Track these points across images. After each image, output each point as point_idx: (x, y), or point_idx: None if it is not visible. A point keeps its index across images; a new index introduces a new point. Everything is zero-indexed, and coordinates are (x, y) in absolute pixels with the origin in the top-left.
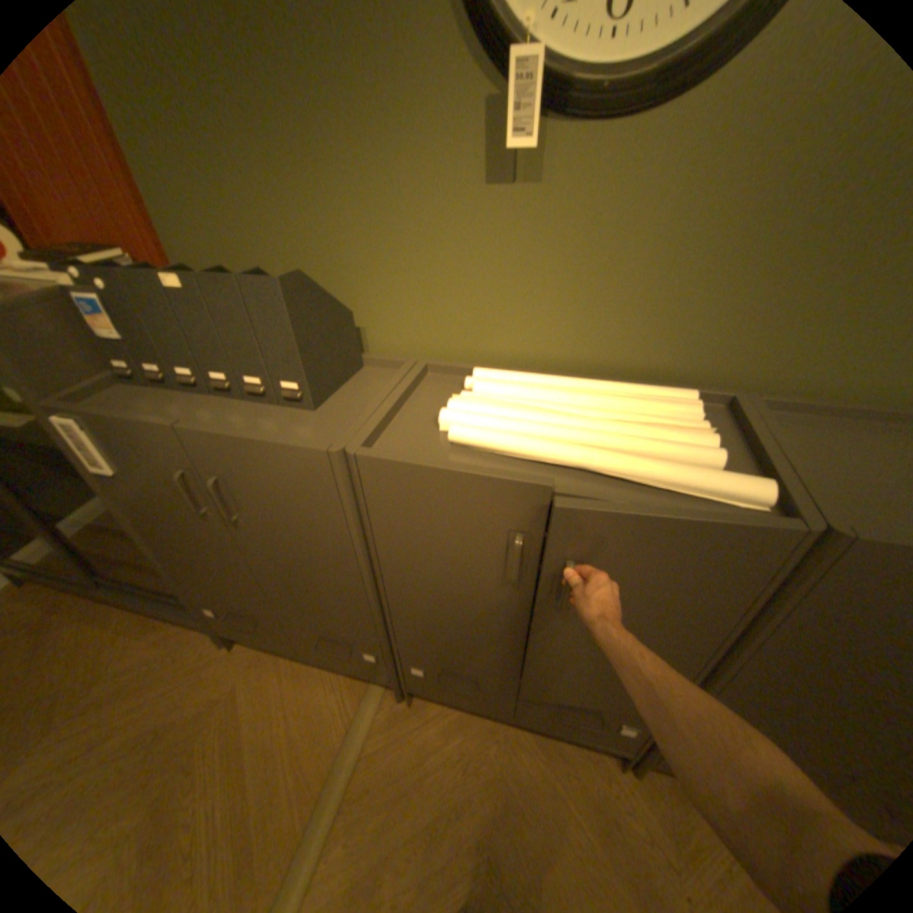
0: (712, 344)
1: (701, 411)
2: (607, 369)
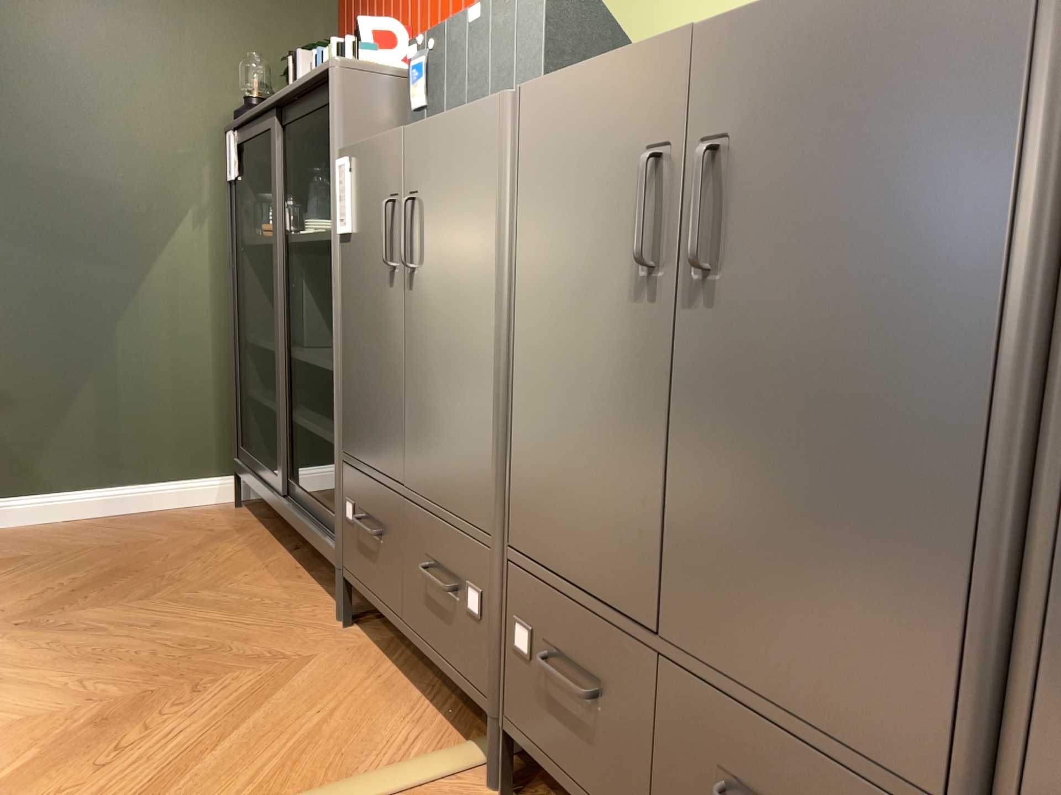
0: None
1: None
2: None
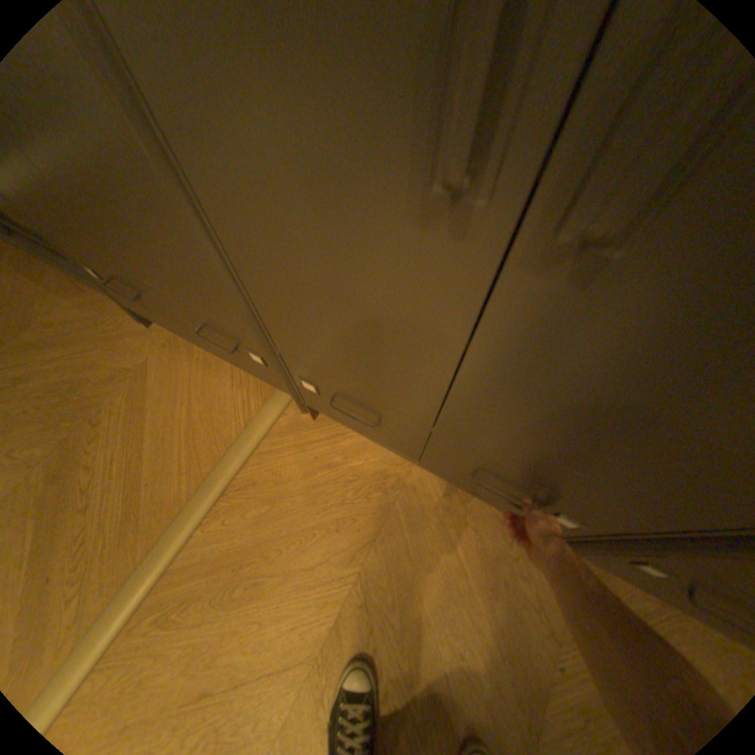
0: None
1: None
2: None
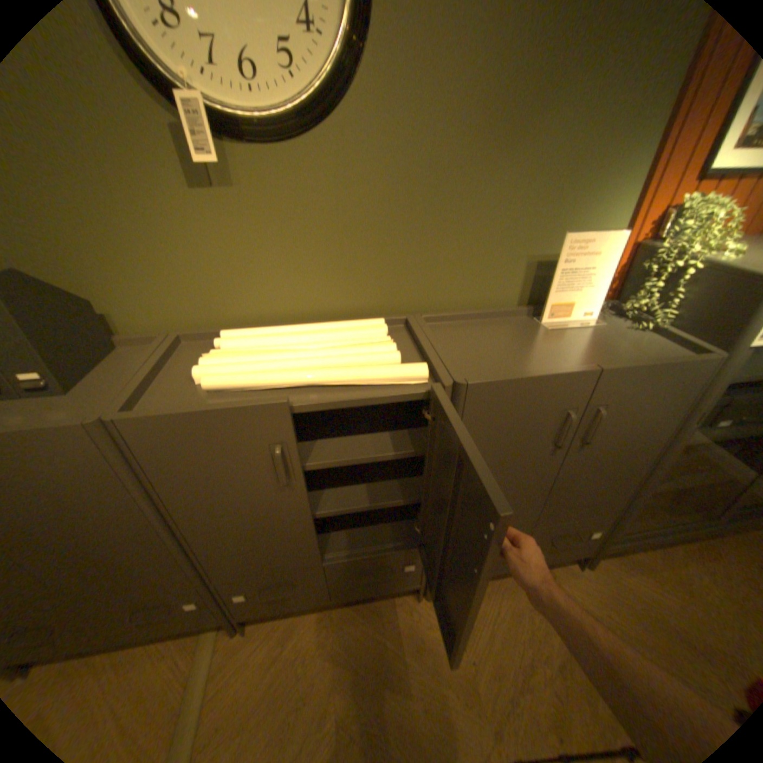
0: (384, 287)
1: (384, 331)
2: (325, 315)
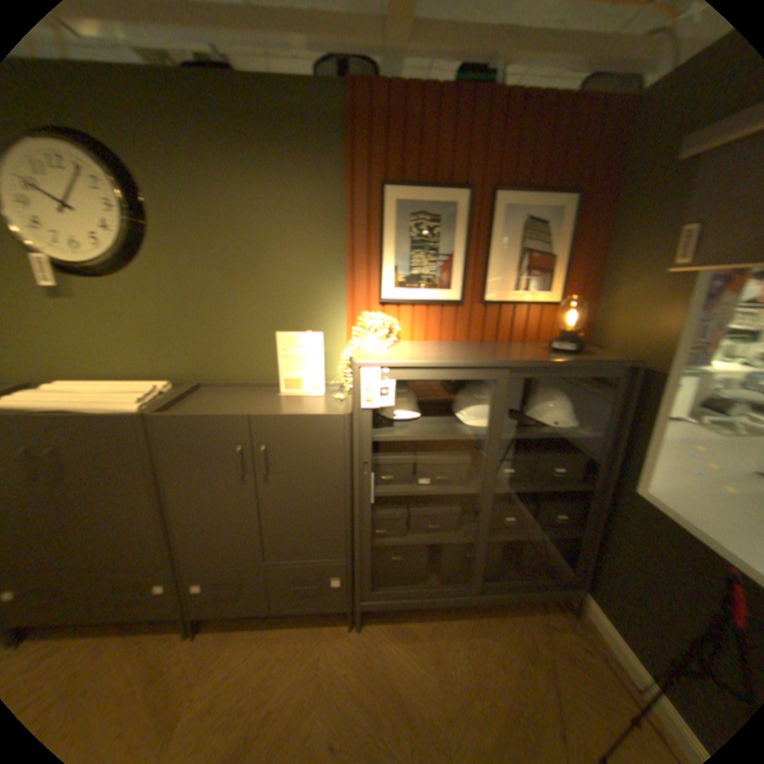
0: (174, 363)
1: (147, 388)
2: (134, 379)
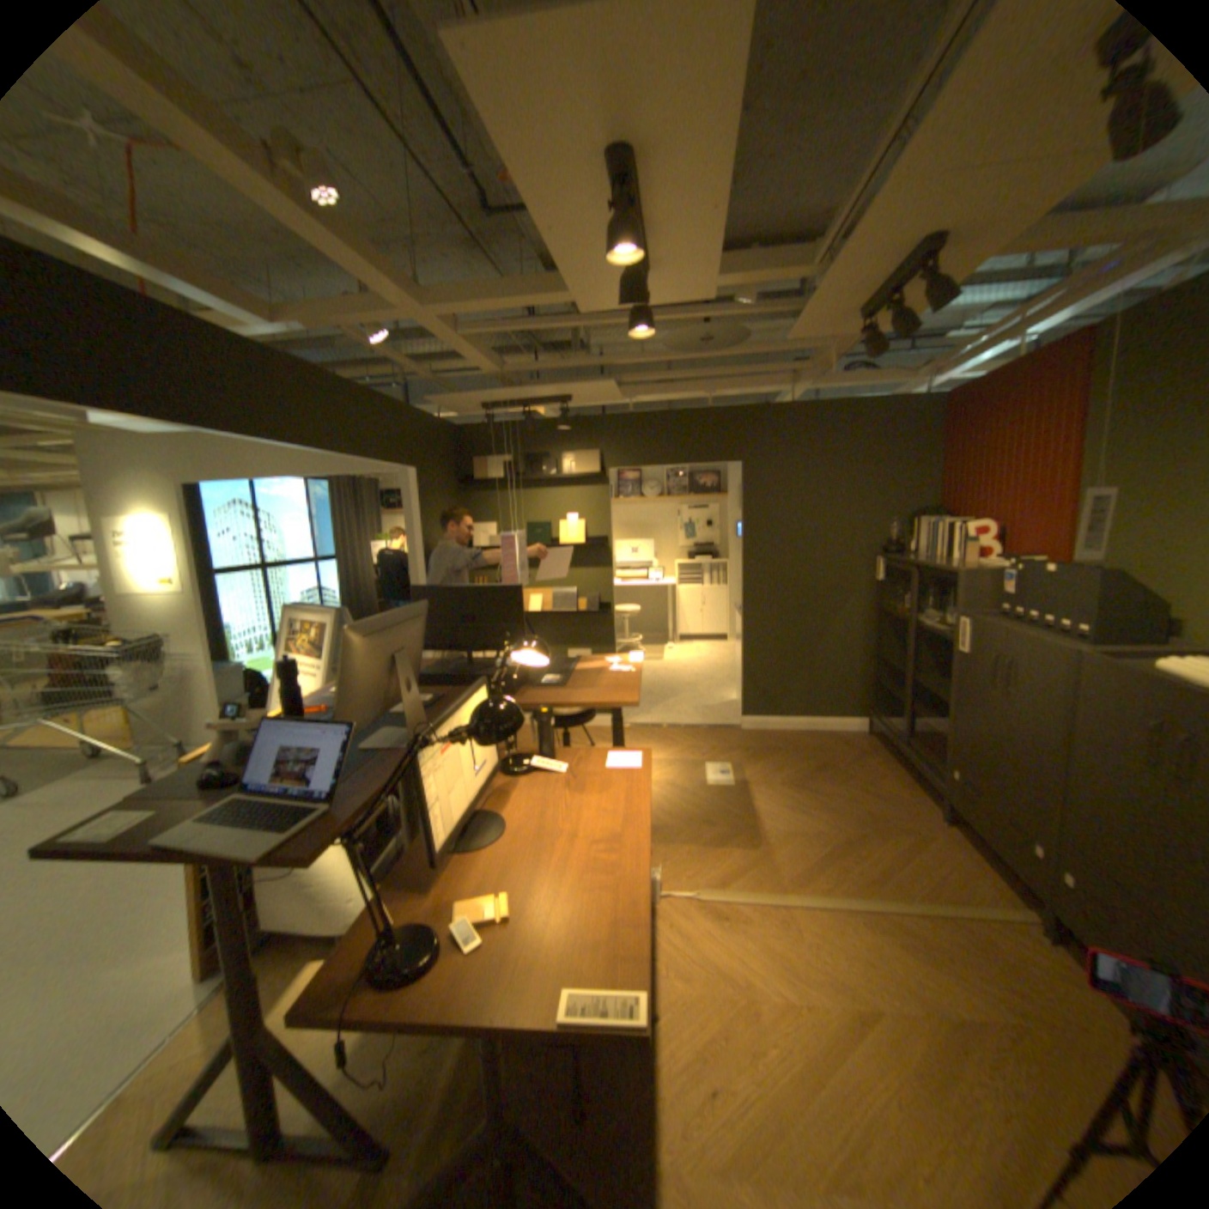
0: None
1: None
2: None
